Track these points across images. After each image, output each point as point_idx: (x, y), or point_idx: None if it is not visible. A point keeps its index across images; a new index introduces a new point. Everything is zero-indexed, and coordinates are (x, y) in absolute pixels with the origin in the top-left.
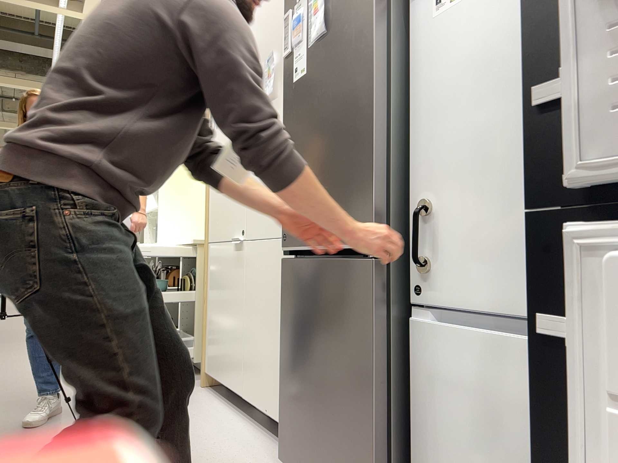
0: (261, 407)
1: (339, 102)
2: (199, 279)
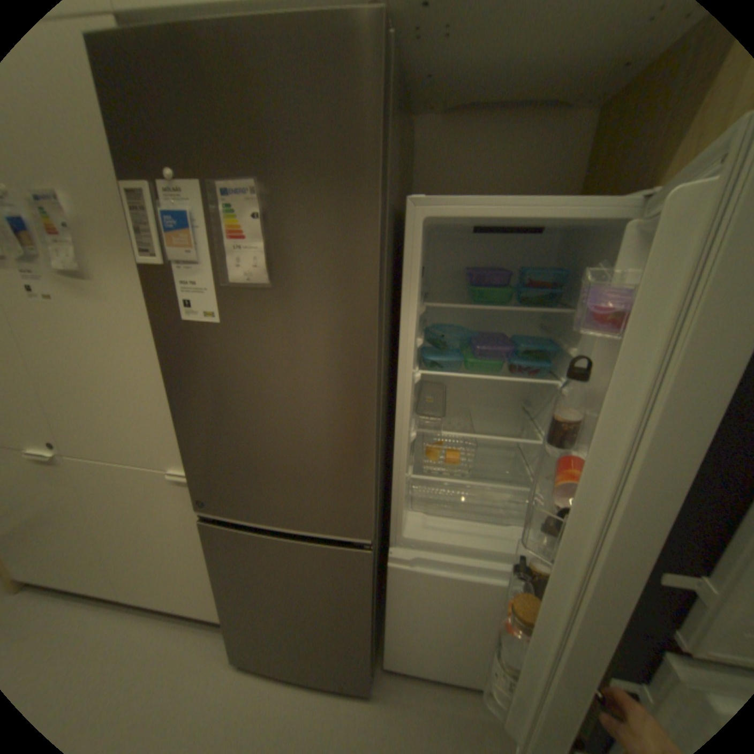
0: (158, 607)
1: (307, 393)
2: None
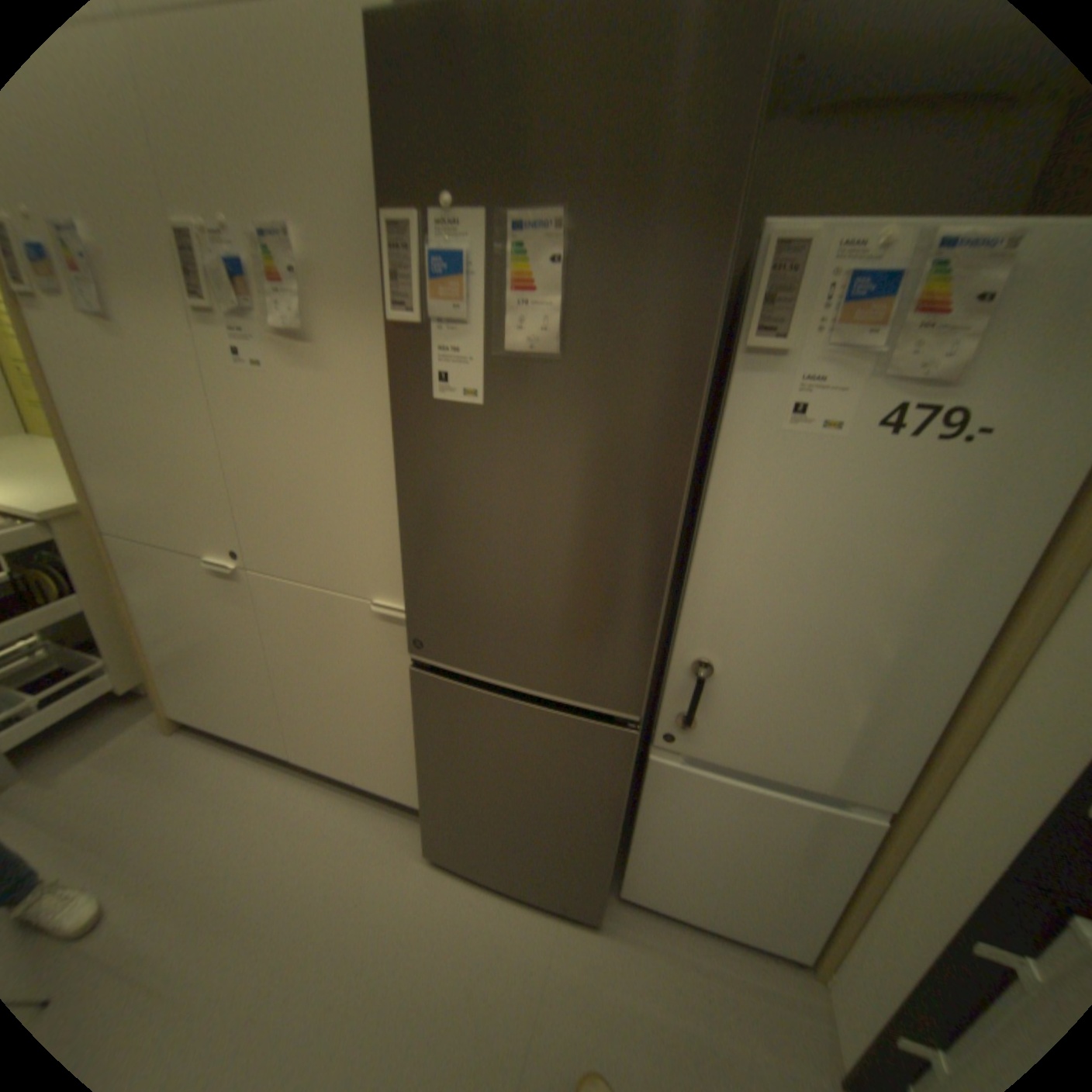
0: (337, 775)
1: (586, 508)
2: (78, 573)
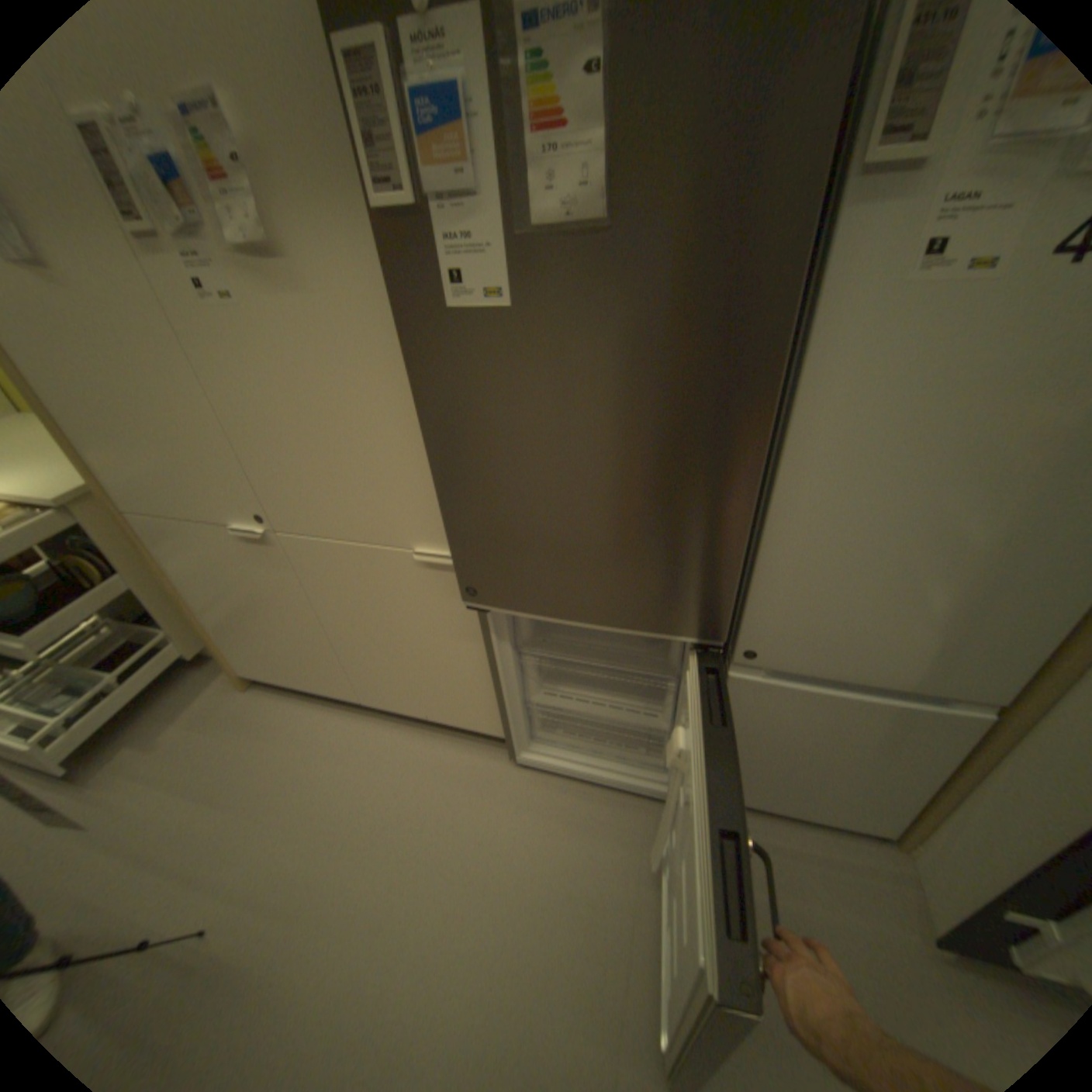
0: (409, 713)
1: (653, 421)
2: (113, 554)
